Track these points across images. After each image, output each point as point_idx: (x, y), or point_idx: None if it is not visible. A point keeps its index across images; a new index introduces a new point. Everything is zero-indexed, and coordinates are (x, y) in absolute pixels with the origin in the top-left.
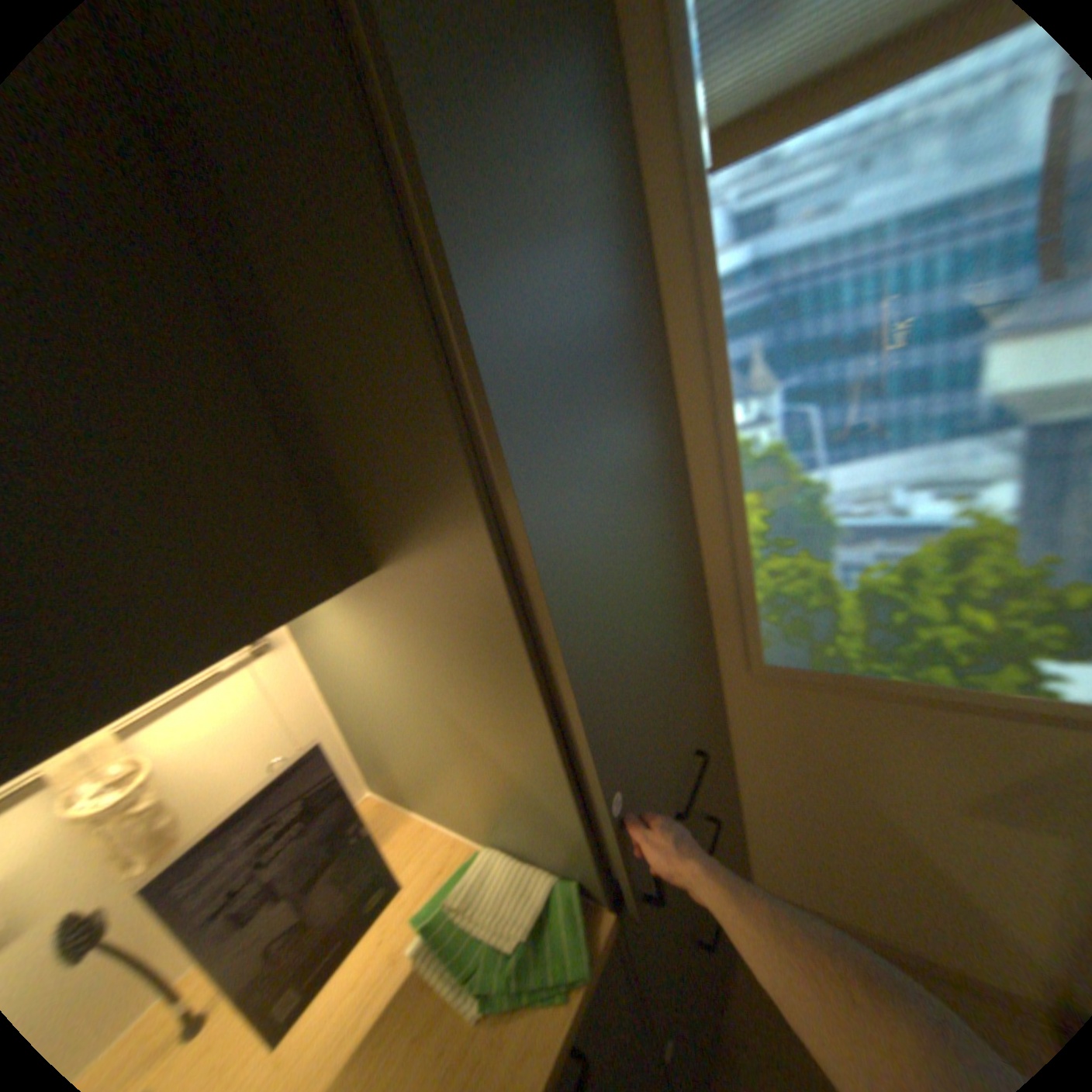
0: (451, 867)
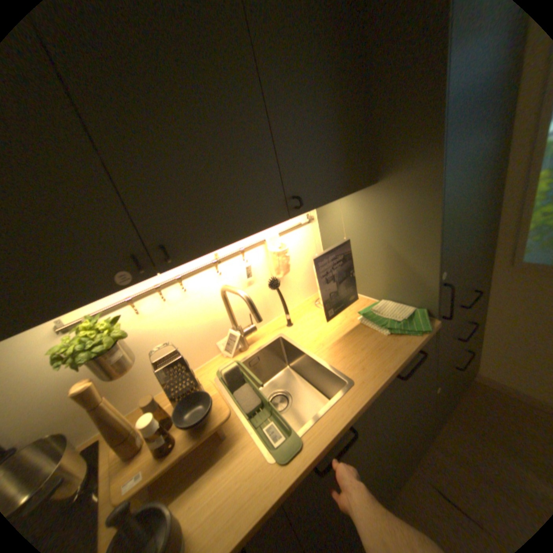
0: (369, 303)
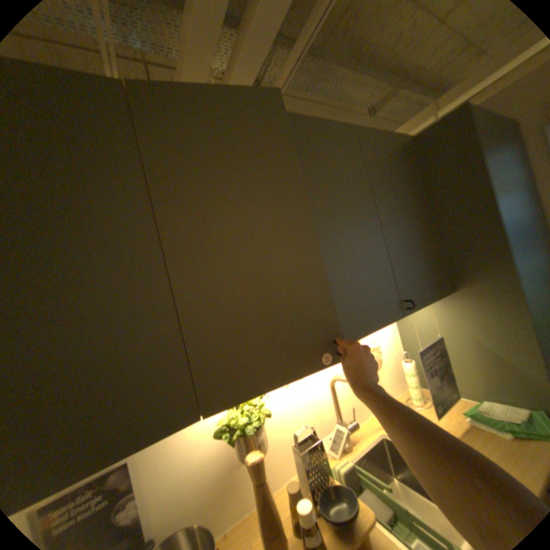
0: (471, 405)
